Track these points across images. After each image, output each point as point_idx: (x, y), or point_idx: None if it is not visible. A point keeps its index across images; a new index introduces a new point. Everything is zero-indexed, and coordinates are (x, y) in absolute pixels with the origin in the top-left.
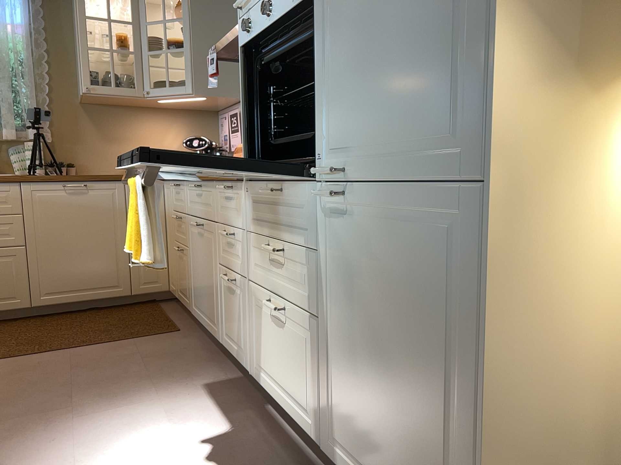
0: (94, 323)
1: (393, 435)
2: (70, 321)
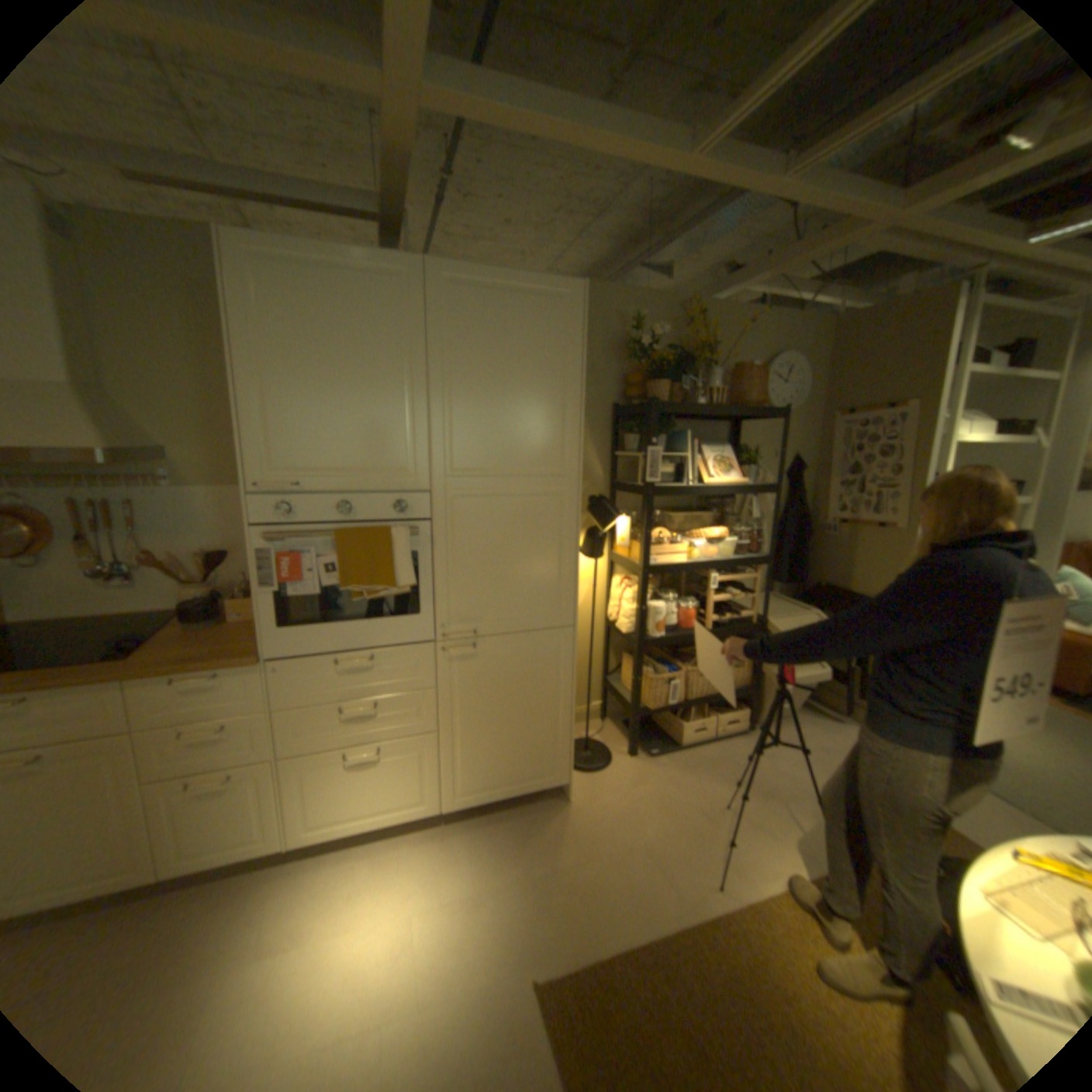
0: None
1: (514, 754)
2: None
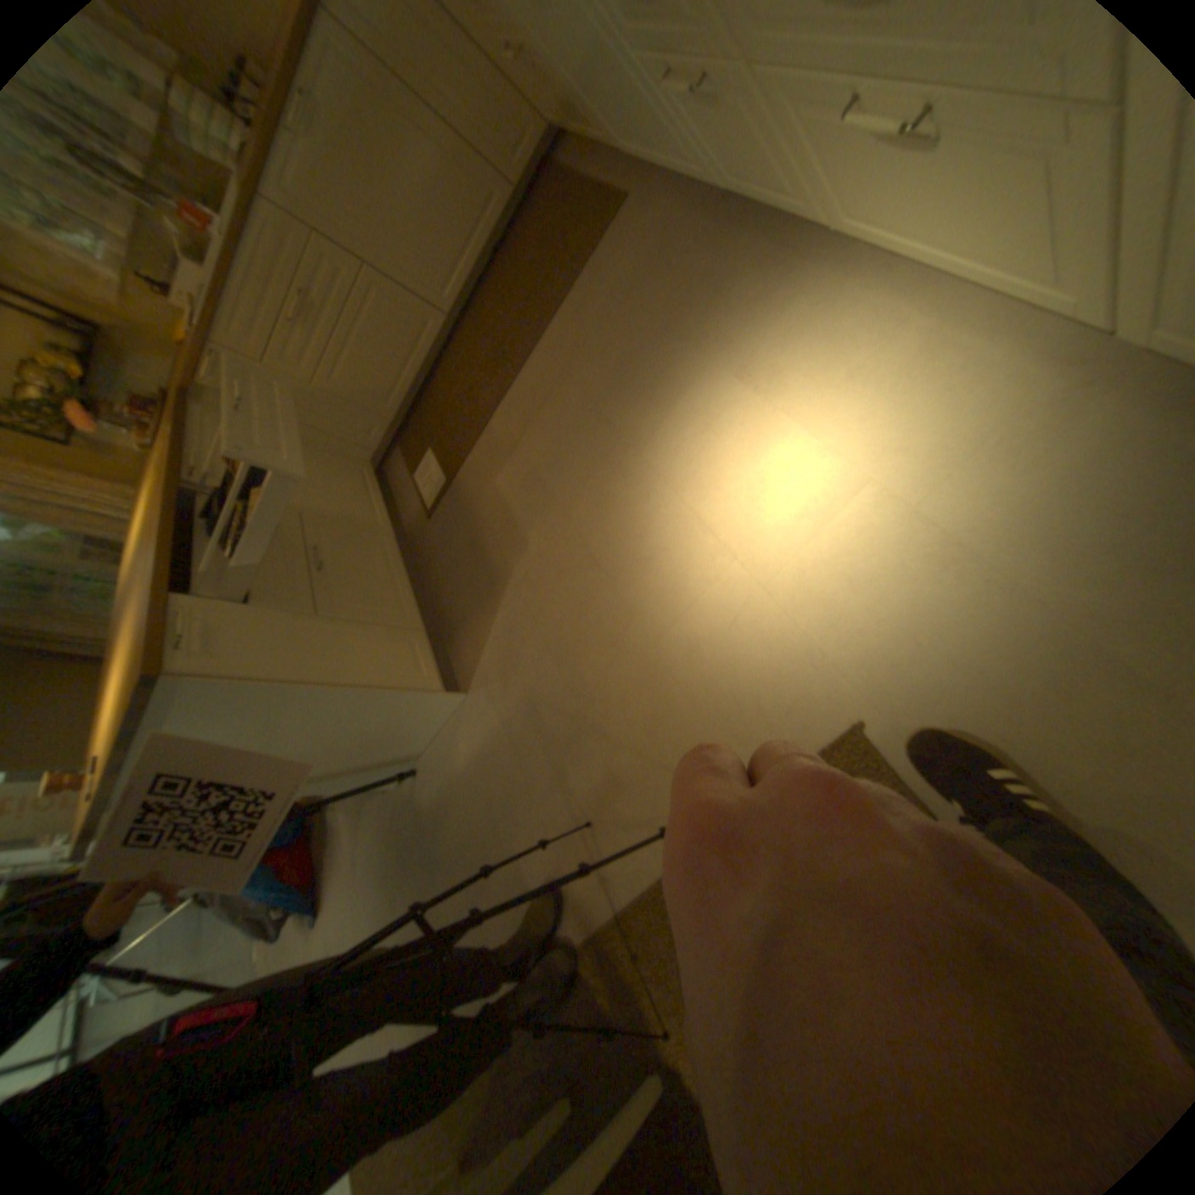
0: (522, 274)
1: None
2: (497, 293)
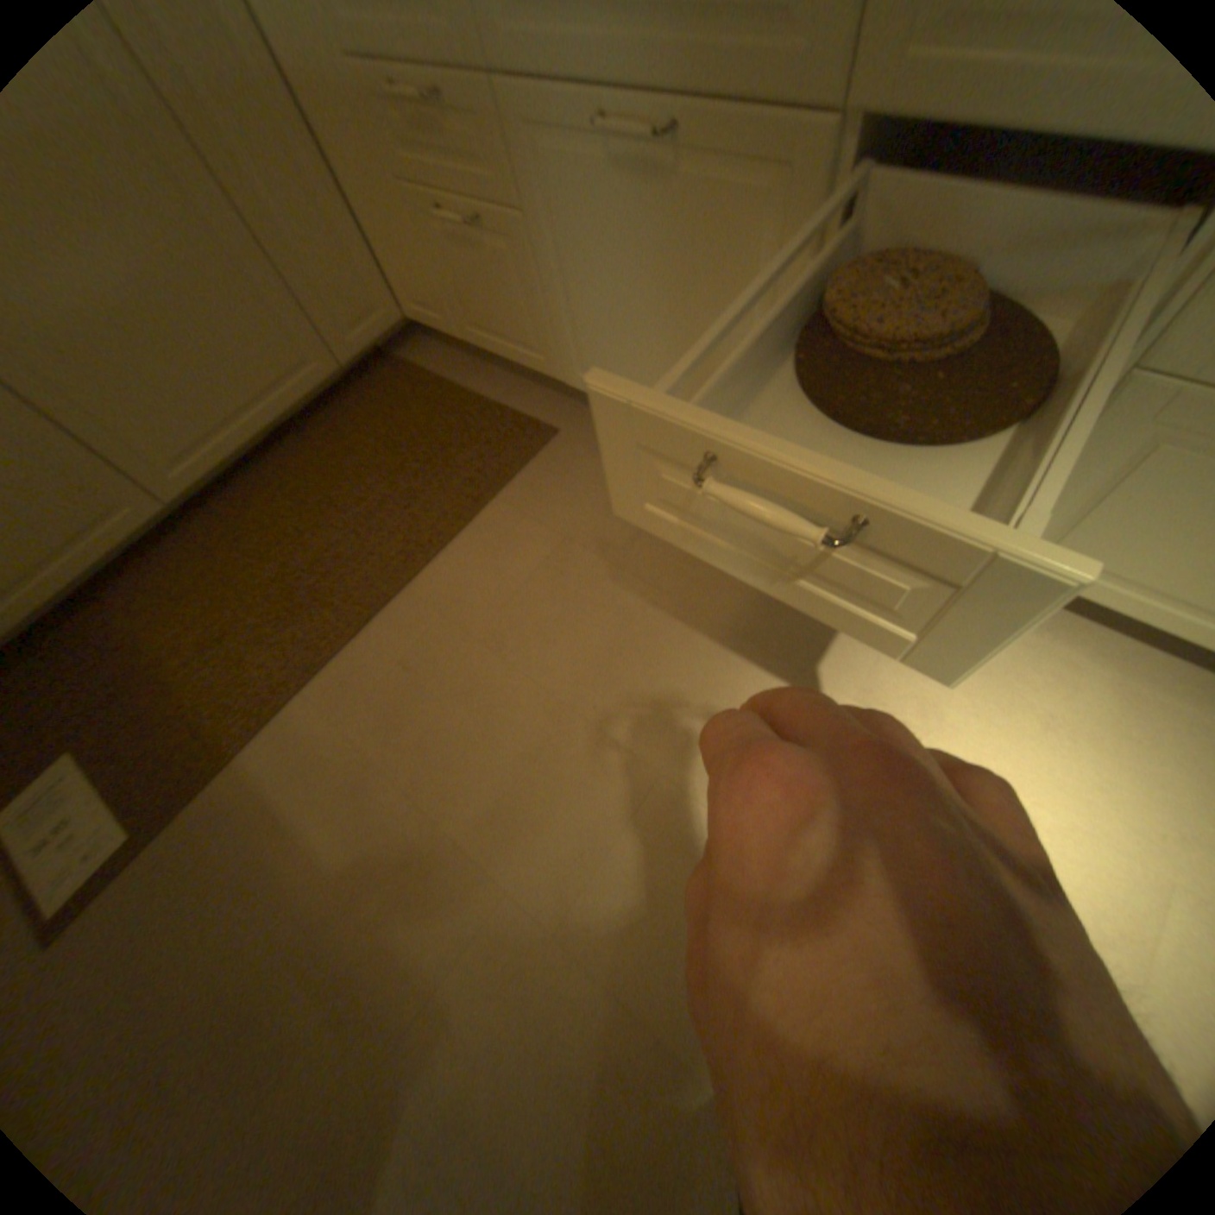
0: (340, 479)
1: None
2: (278, 494)
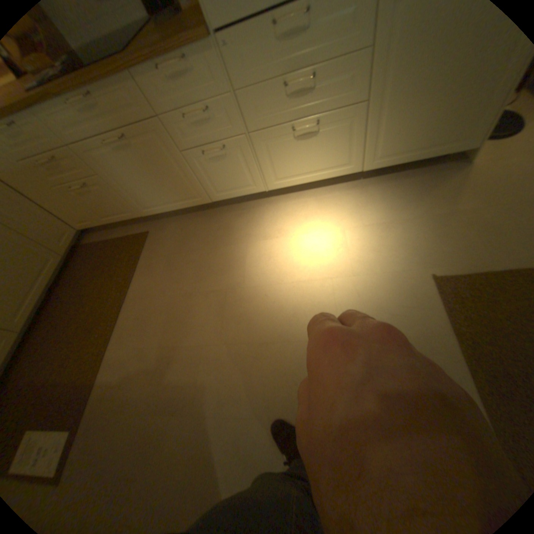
0: (85, 287)
1: (437, 118)
2: (64, 305)
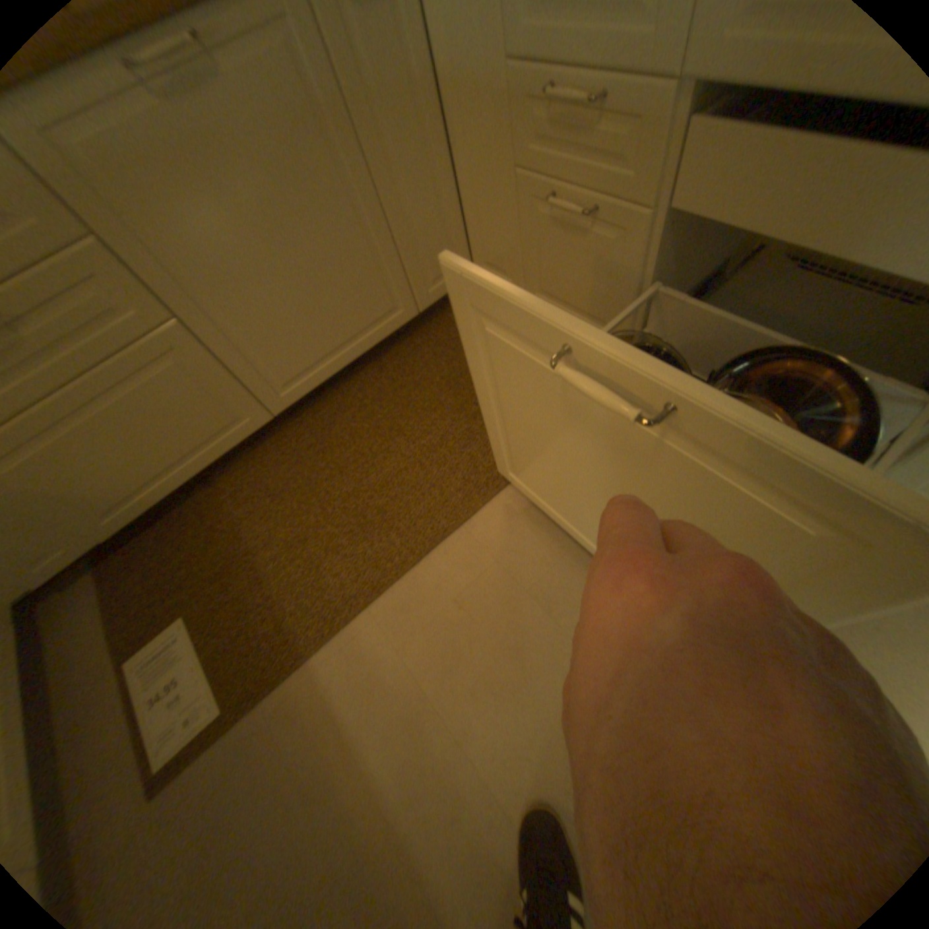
0: (411, 410)
1: None
2: (360, 414)
